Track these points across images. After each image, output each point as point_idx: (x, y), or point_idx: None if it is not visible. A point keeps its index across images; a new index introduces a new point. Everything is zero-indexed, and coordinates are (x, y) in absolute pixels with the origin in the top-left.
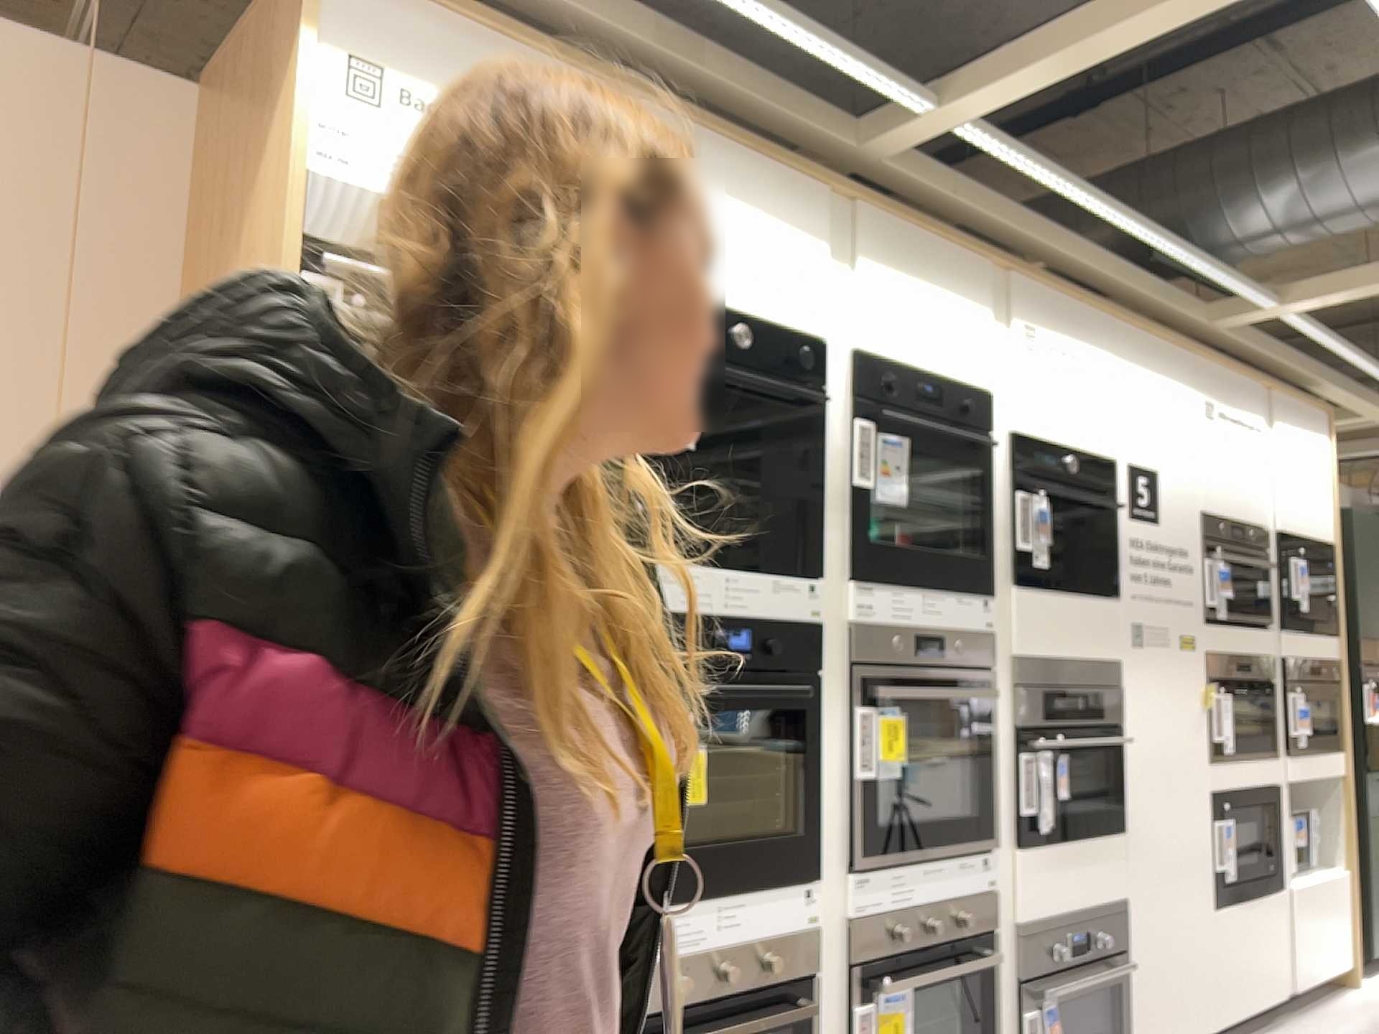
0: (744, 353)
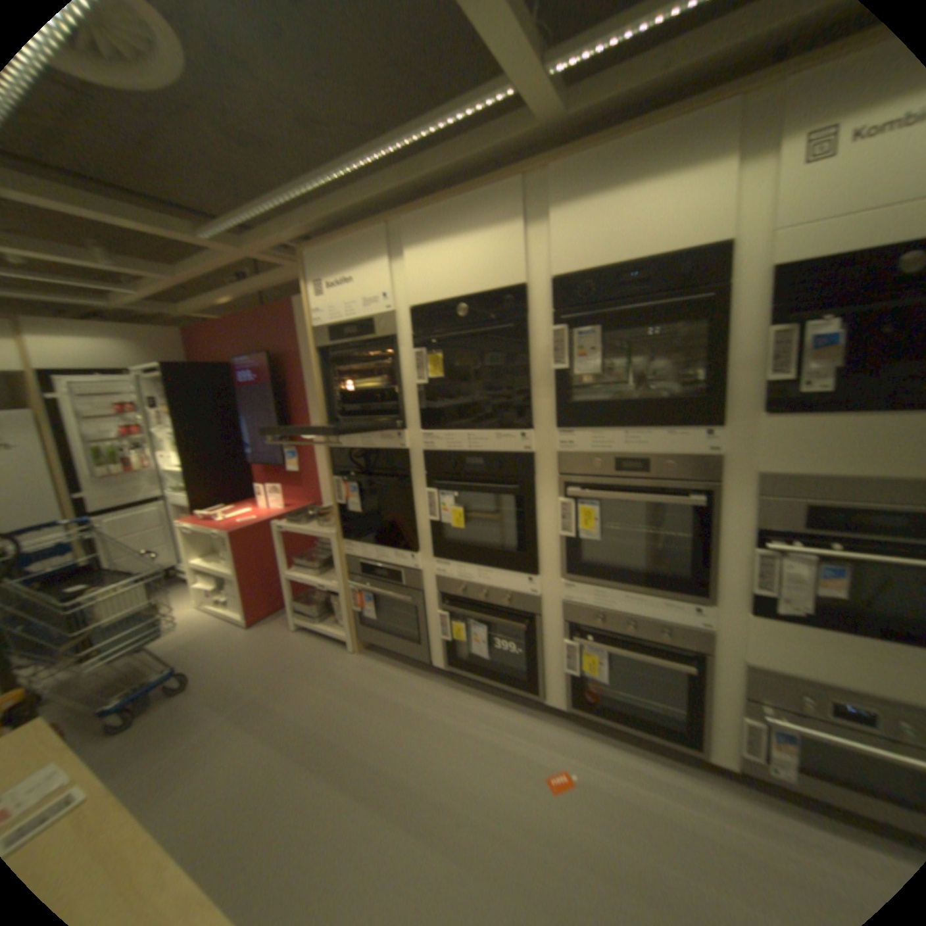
0: (465, 316)
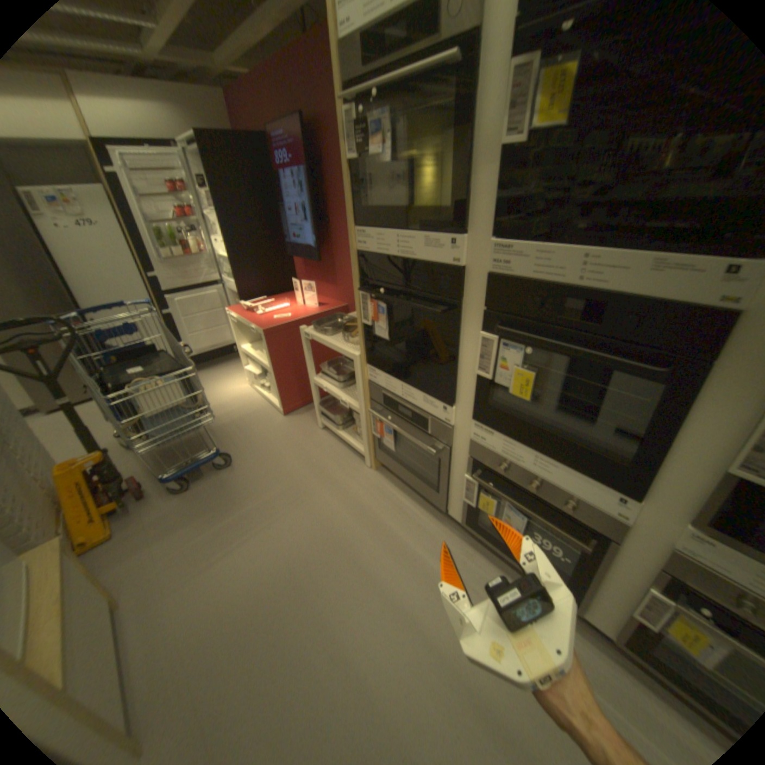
0: None
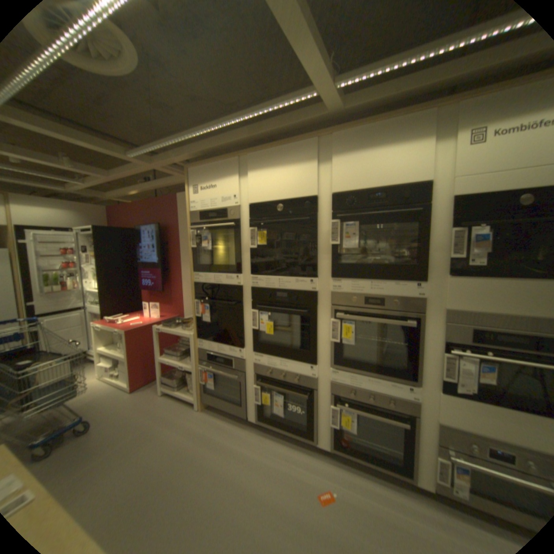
0: (281, 211)
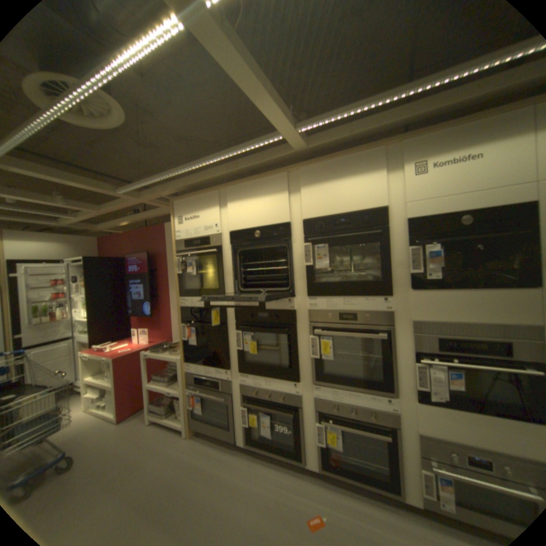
0: (258, 237)
